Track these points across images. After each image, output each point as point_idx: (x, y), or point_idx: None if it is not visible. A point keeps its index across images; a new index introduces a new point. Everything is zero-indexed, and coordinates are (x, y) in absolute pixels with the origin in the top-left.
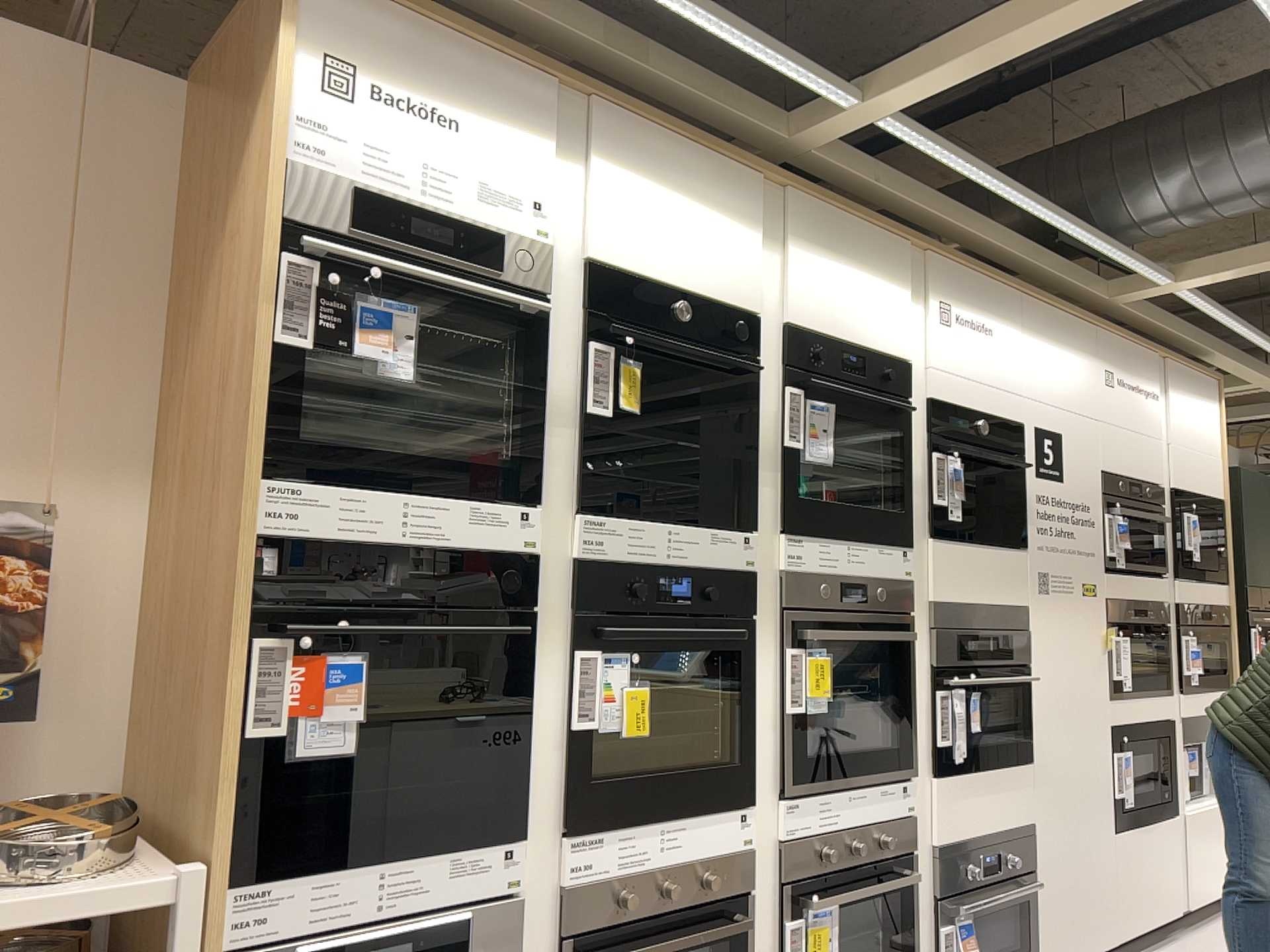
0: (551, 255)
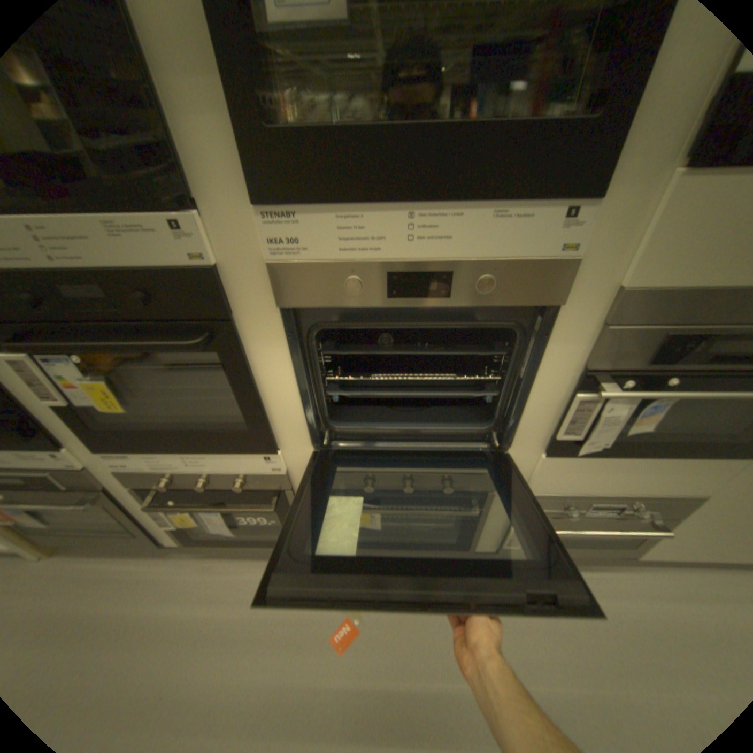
0: None
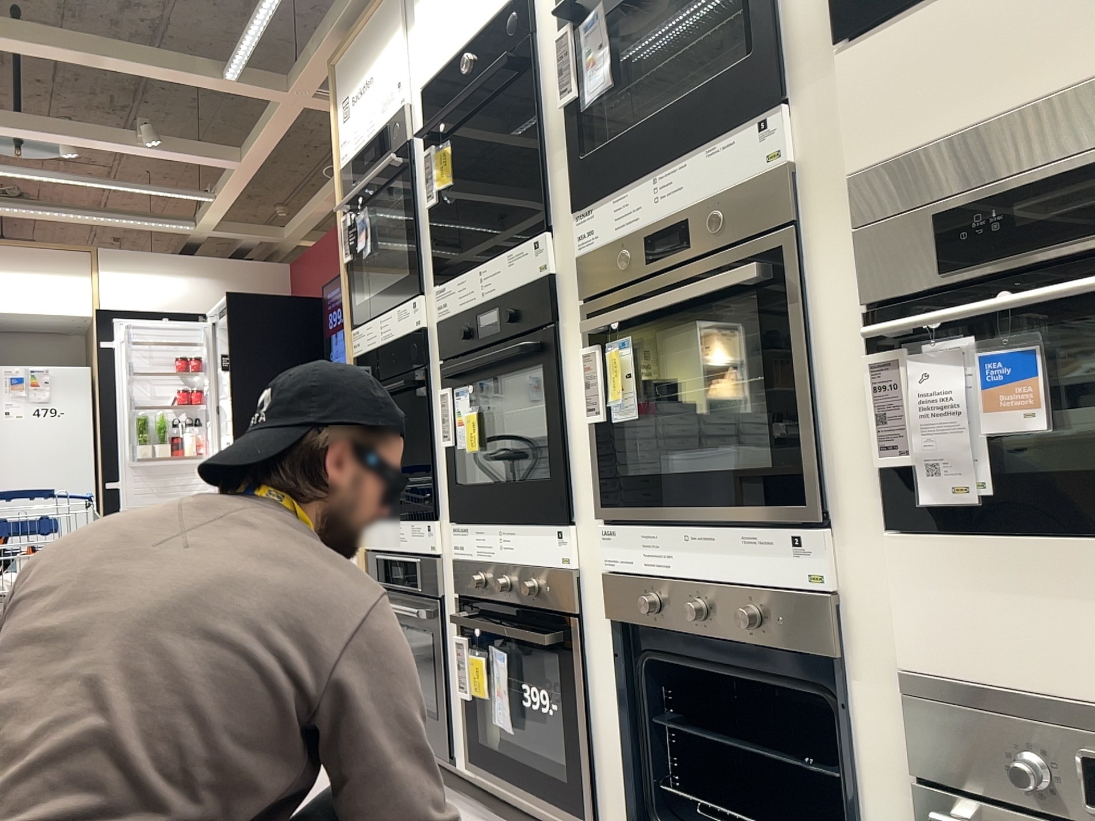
0: (401, 111)
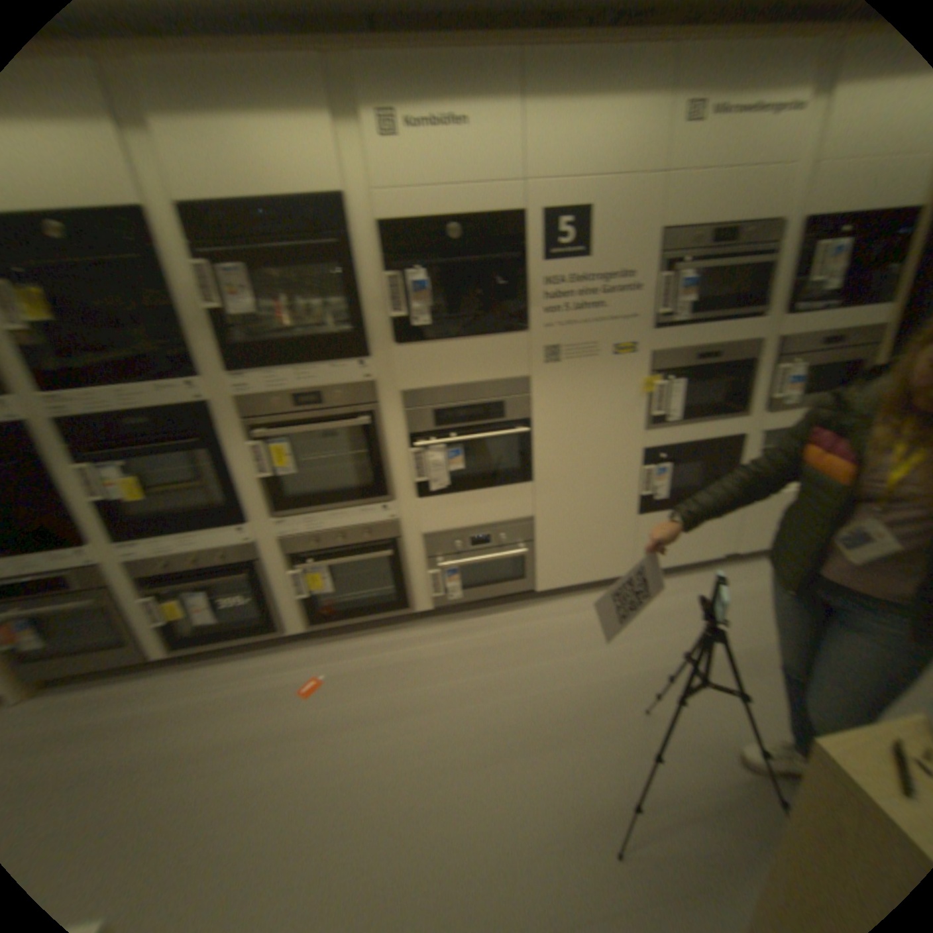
0: None
